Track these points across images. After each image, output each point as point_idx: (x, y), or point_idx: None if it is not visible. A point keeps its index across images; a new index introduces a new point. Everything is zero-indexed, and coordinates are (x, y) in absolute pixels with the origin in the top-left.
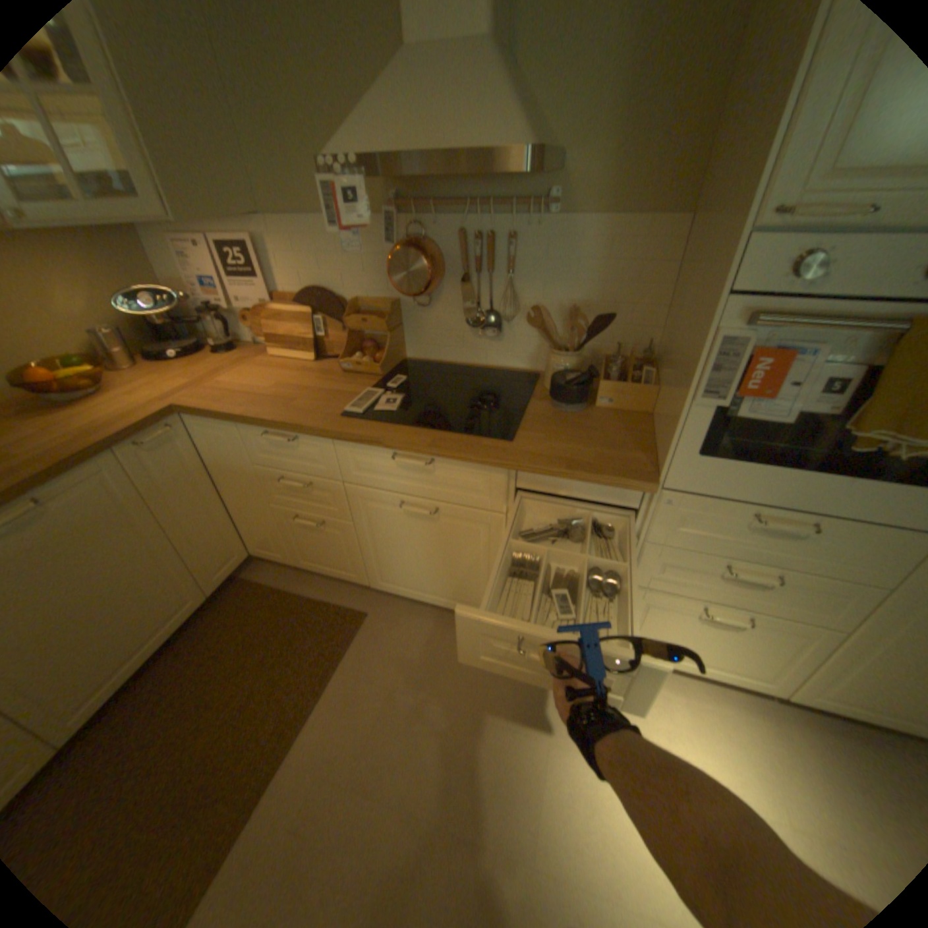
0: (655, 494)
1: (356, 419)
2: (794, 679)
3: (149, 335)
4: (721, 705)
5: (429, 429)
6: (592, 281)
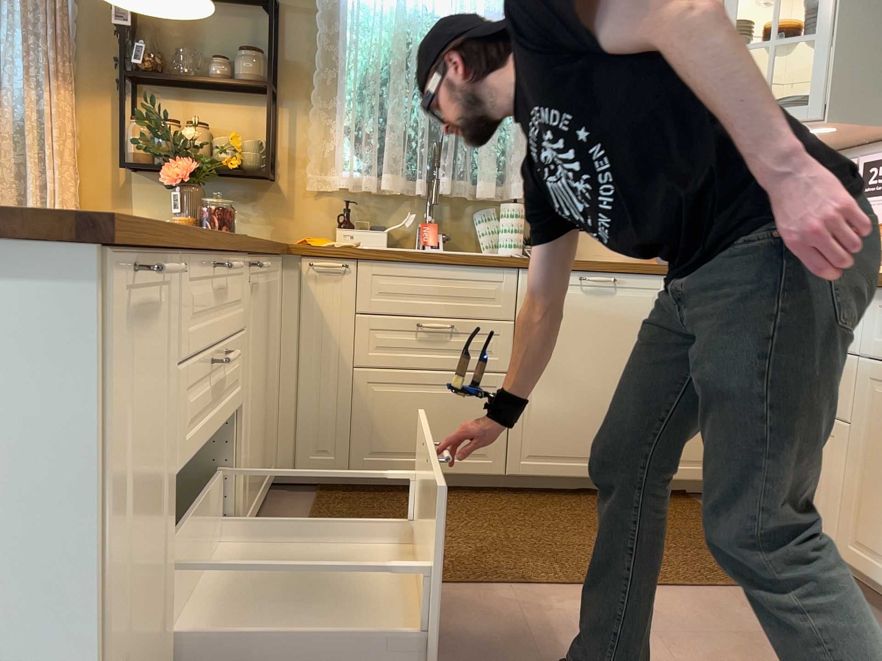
0: None
1: None
2: None
3: None
4: None
5: None
6: None
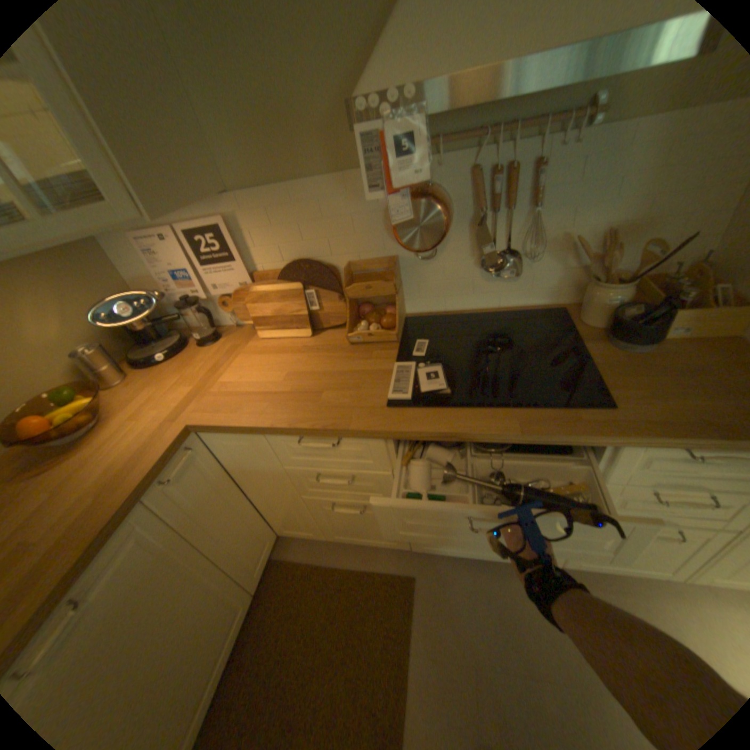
0: None
1: (409, 408)
2: None
3: (128, 339)
4: None
5: (503, 408)
6: (638, 196)
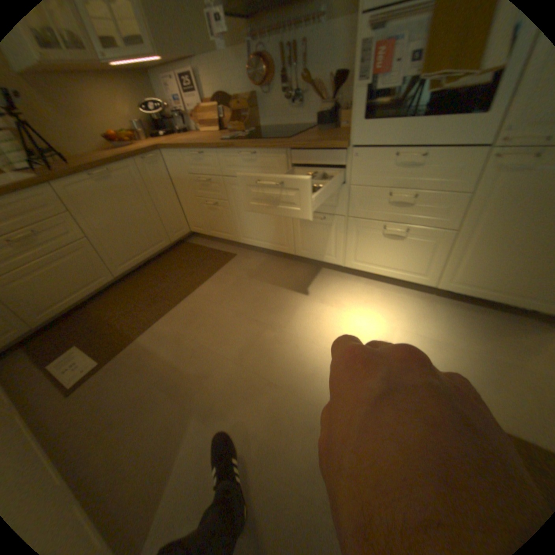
0: (349, 150)
1: (225, 139)
2: (436, 269)
3: (152, 128)
4: (401, 293)
5: (254, 138)
6: (344, 59)
